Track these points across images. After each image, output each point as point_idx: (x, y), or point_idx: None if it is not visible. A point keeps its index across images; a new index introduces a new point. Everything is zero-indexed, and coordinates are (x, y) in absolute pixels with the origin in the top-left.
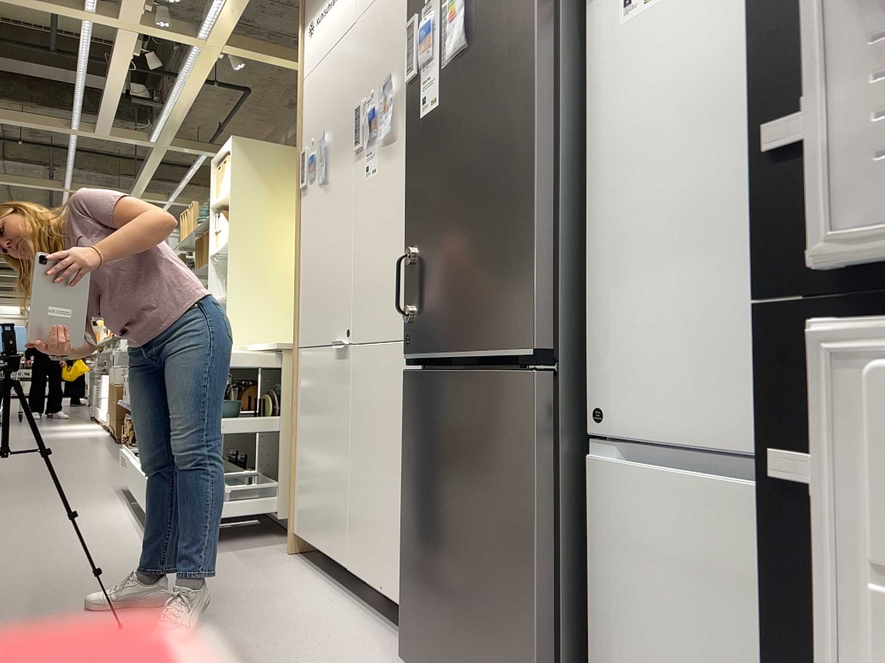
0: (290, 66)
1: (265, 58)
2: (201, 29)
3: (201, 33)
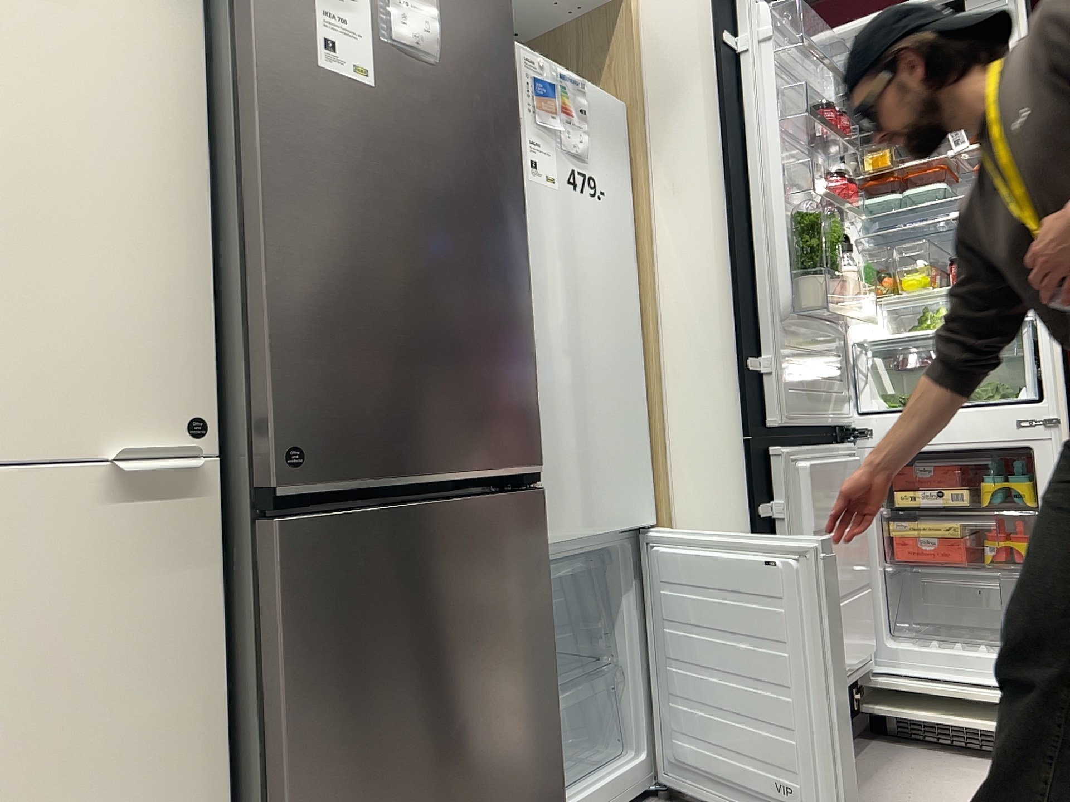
0: None
1: None
2: None
3: None
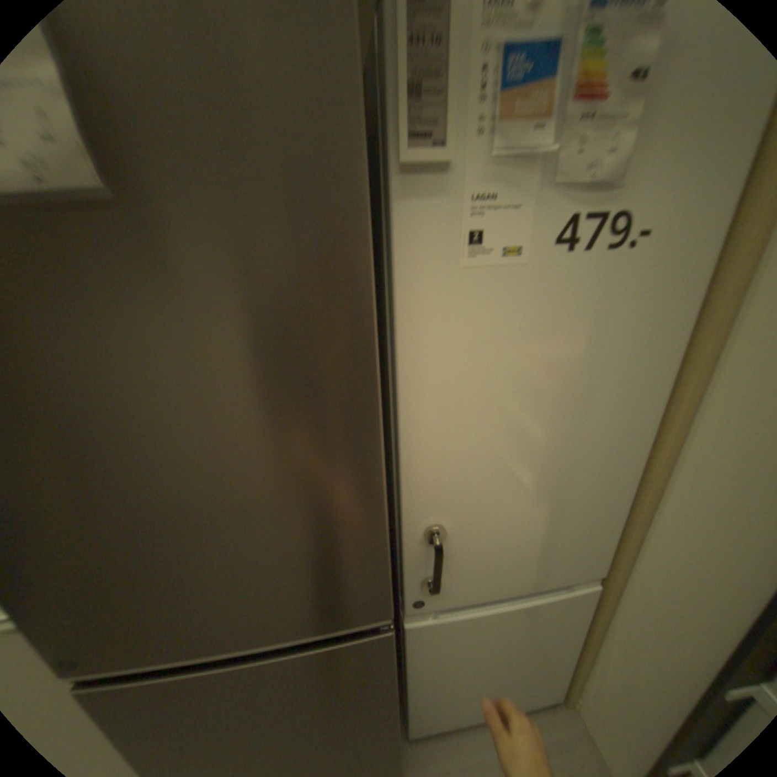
0: None
1: None
2: None
3: None
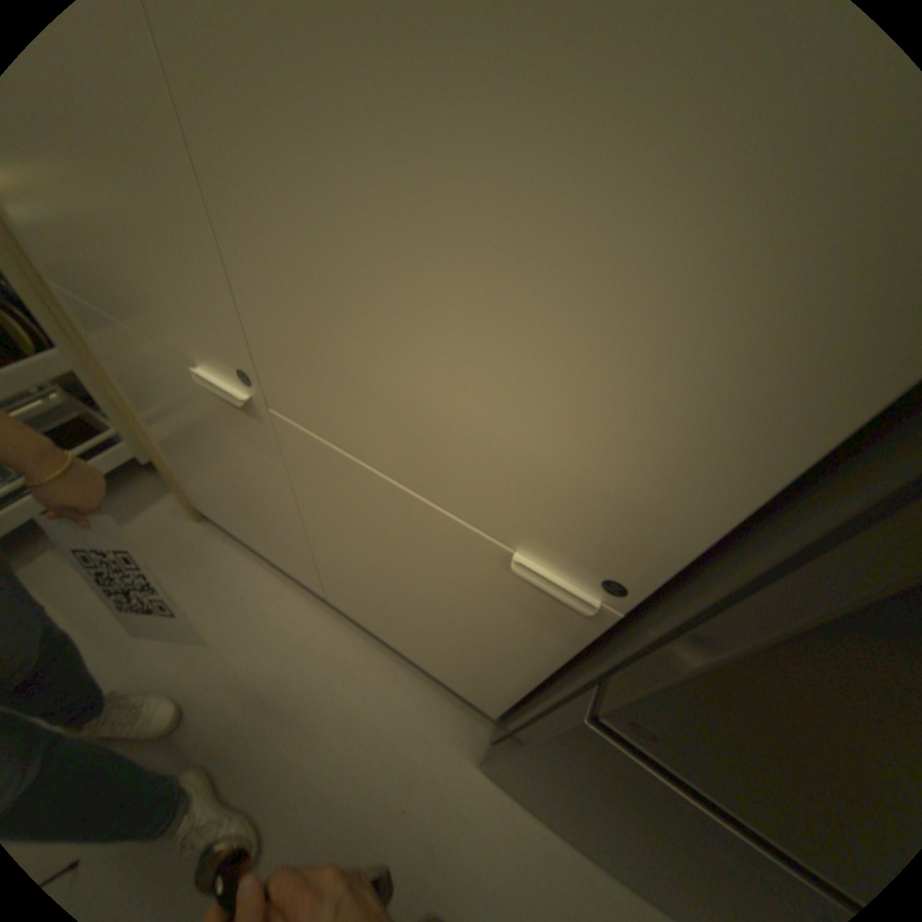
0: None
1: None
2: None
3: None
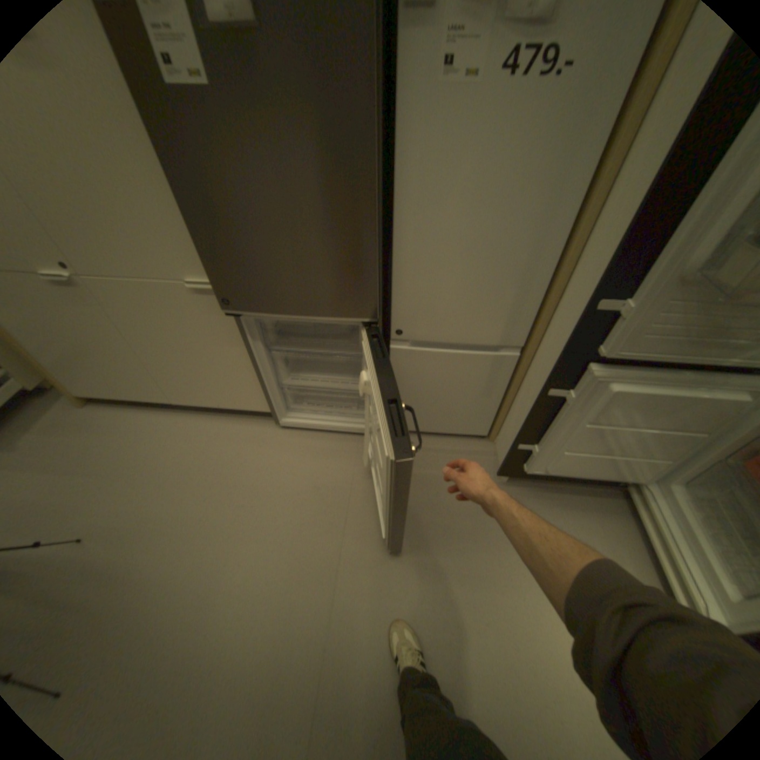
0: None
1: None
2: None
3: None
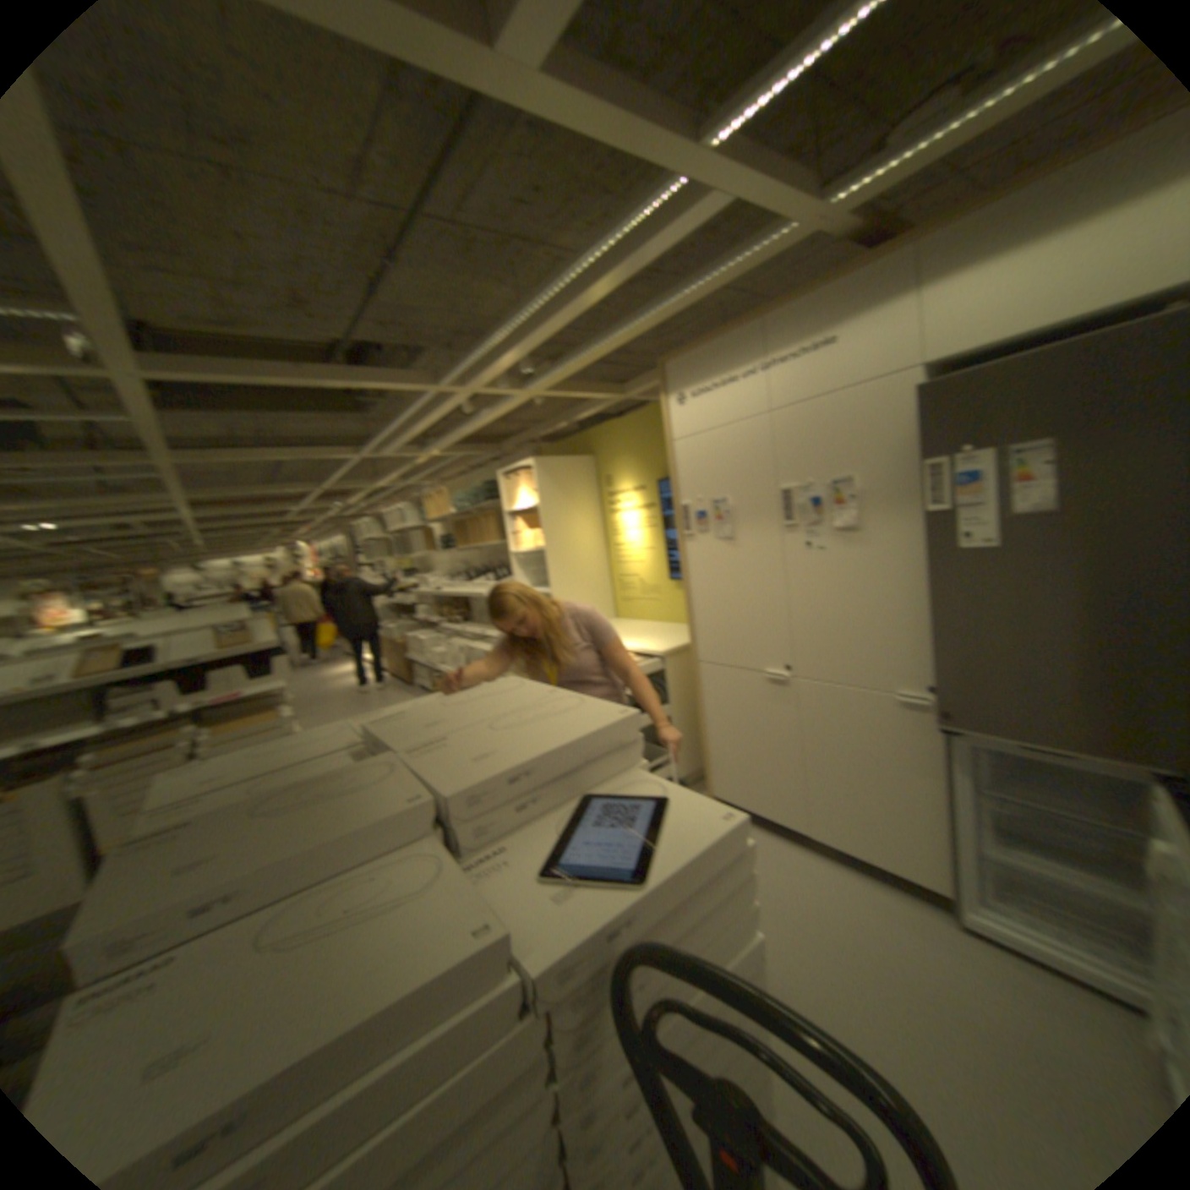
0: (590, 397)
1: (573, 395)
2: (532, 384)
3: (532, 388)
